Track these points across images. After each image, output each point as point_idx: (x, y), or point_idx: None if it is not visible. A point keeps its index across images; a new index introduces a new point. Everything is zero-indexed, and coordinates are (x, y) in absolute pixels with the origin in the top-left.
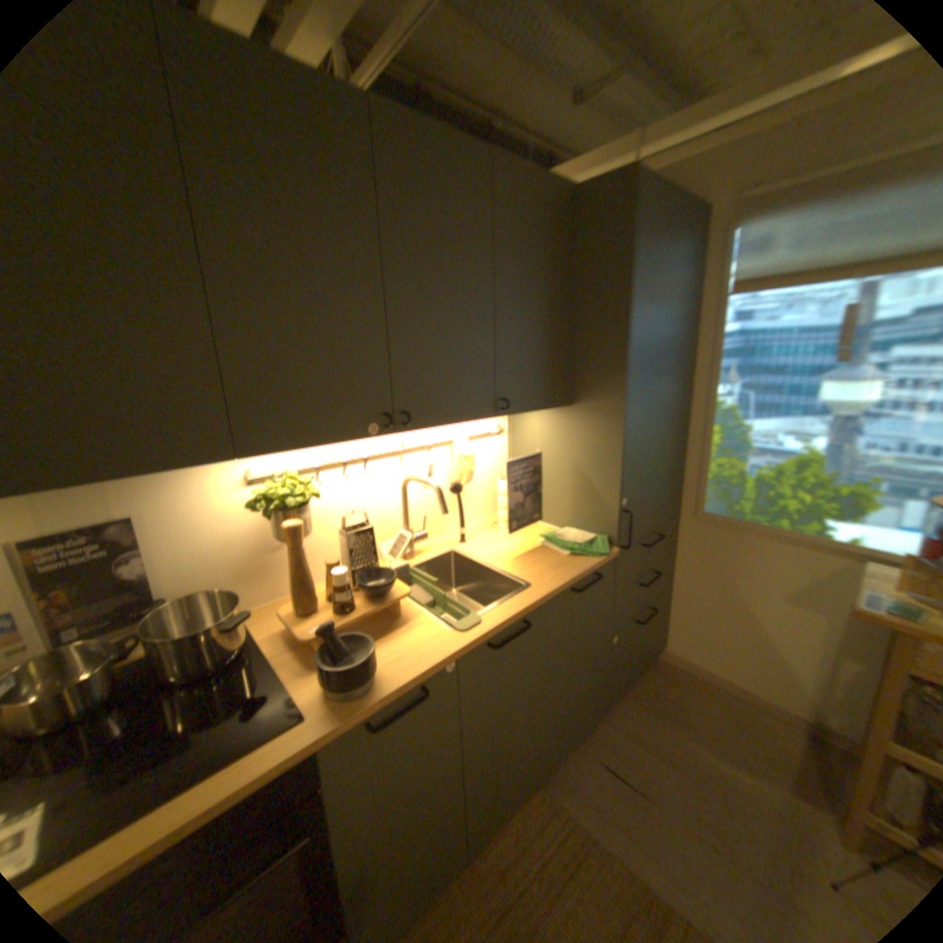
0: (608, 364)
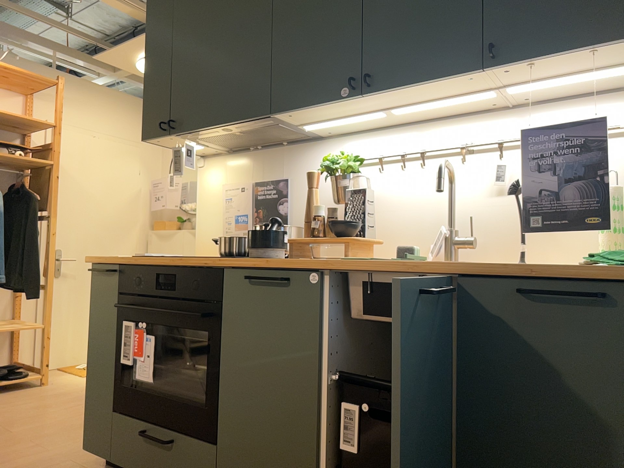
0: None
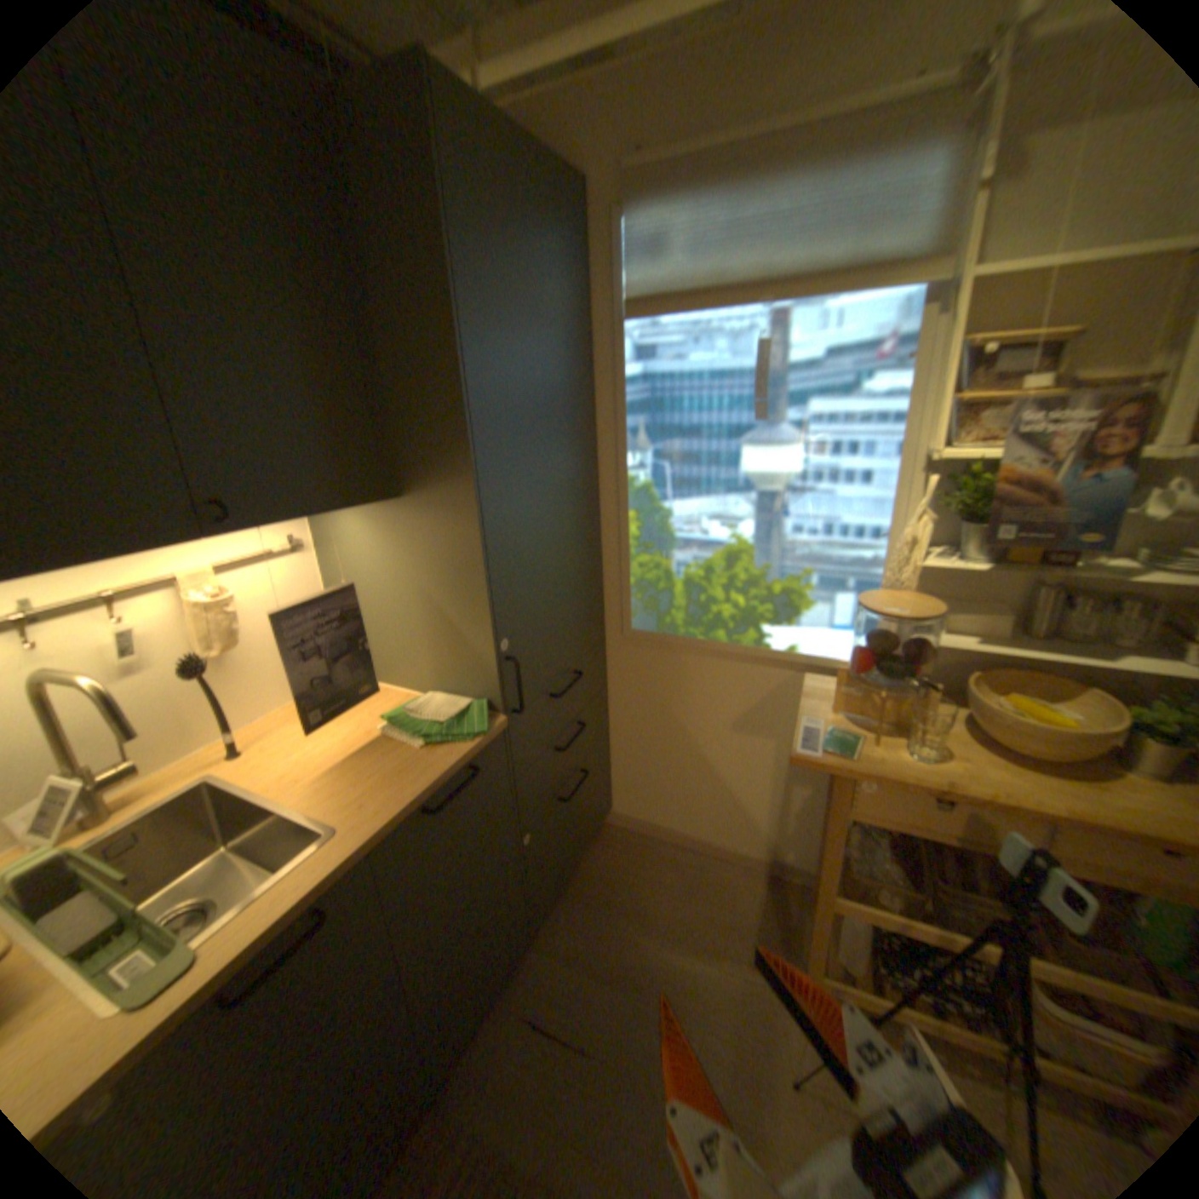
0: (441, 428)
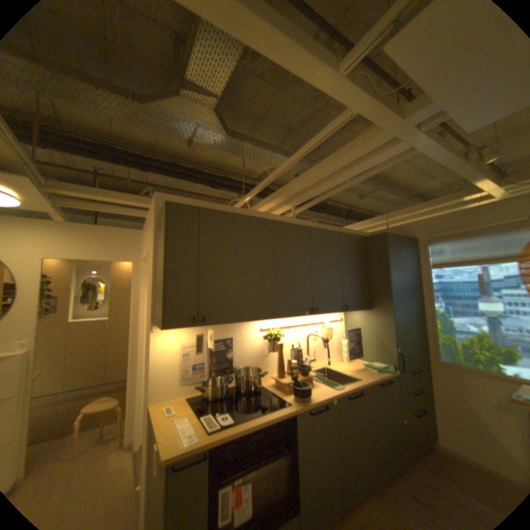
0: (384, 294)
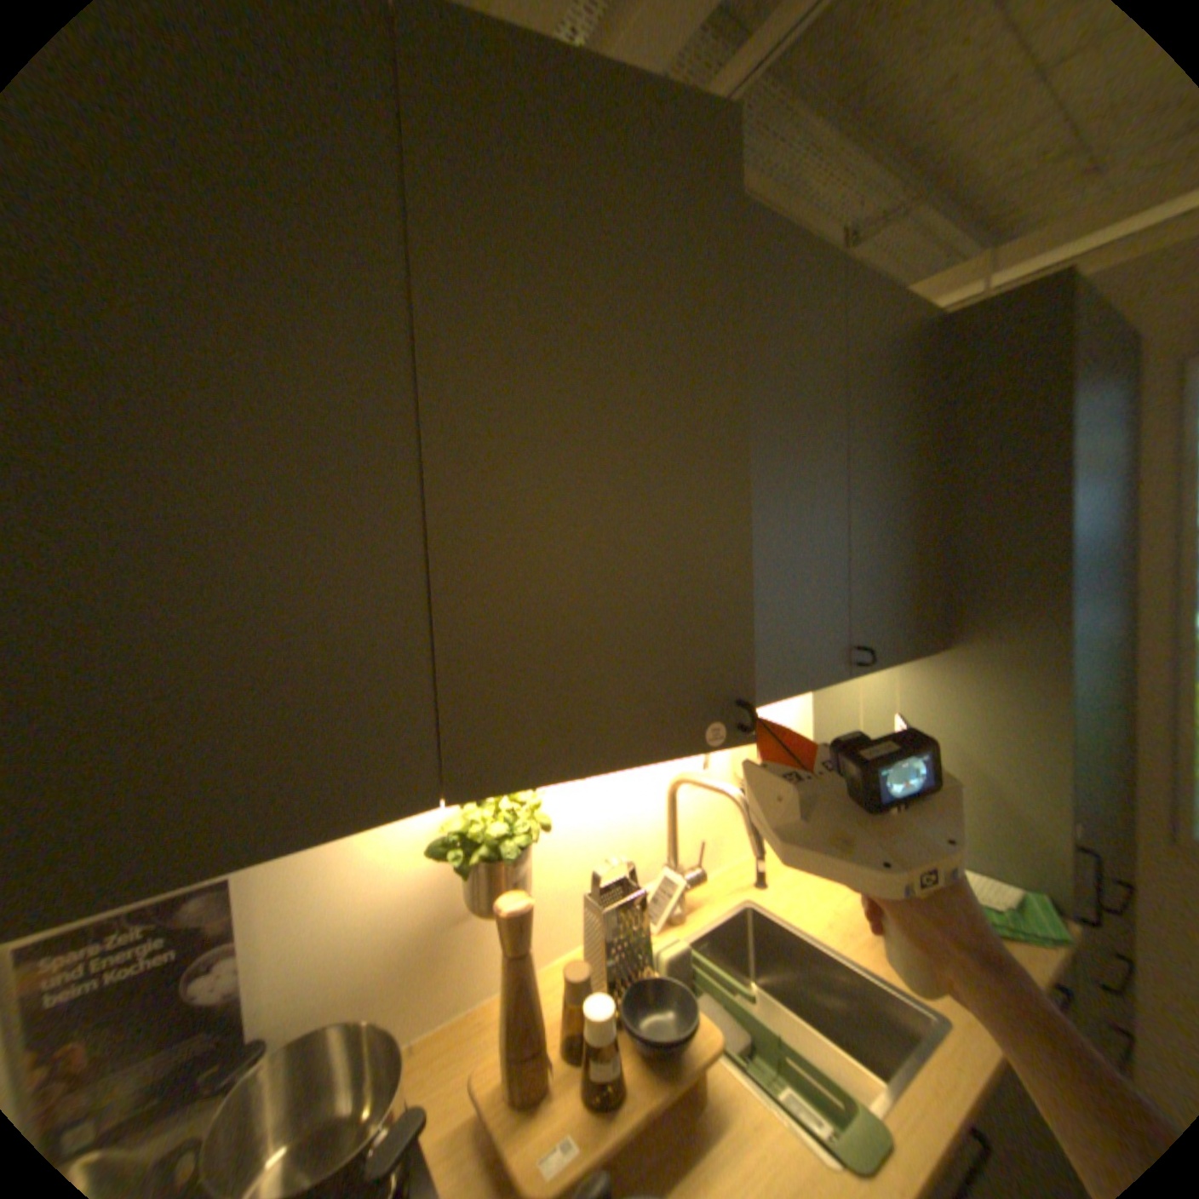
0: (1028, 582)
